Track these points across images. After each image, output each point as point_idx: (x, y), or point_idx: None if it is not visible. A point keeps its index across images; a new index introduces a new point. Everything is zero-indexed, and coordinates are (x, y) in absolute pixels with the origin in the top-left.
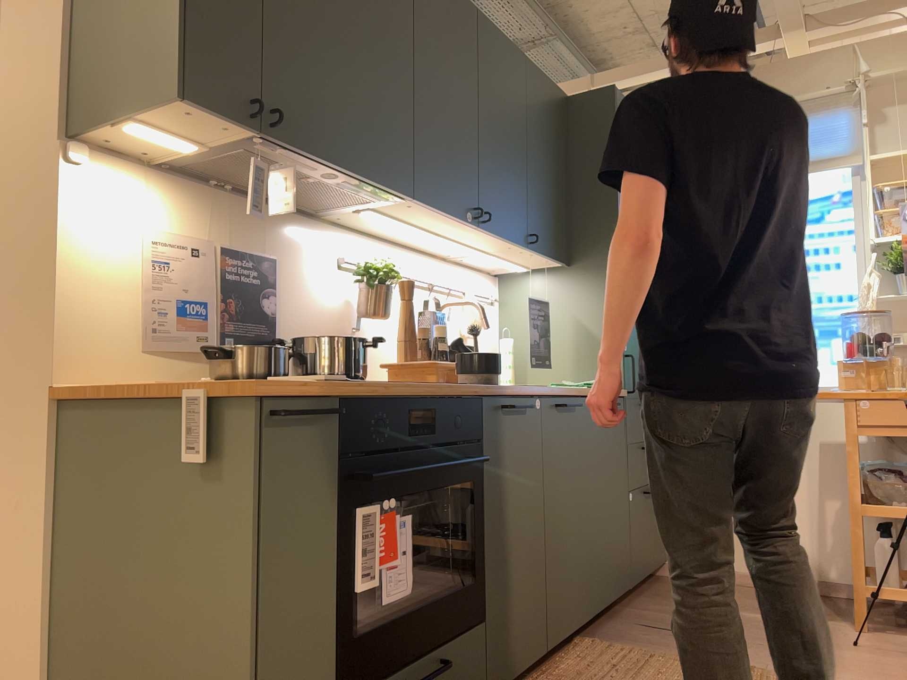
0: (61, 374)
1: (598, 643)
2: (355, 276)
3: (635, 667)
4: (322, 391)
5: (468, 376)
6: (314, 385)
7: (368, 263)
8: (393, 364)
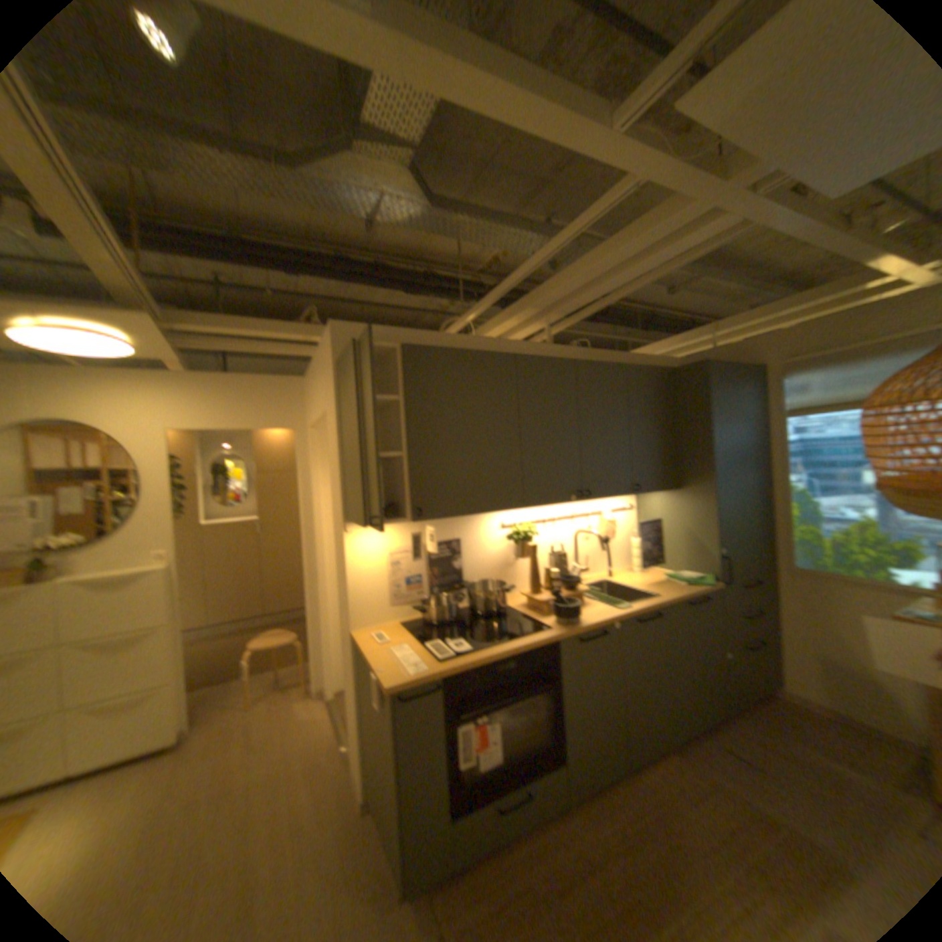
0: (354, 628)
1: (683, 765)
2: (508, 538)
3: (697, 798)
4: (430, 681)
5: (557, 619)
6: (429, 674)
7: (517, 527)
8: (525, 596)
